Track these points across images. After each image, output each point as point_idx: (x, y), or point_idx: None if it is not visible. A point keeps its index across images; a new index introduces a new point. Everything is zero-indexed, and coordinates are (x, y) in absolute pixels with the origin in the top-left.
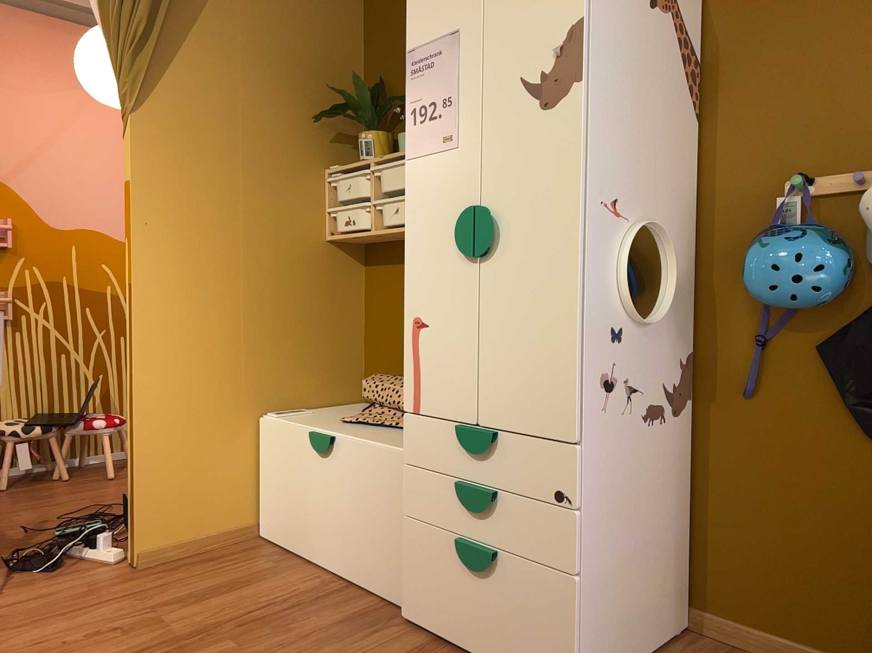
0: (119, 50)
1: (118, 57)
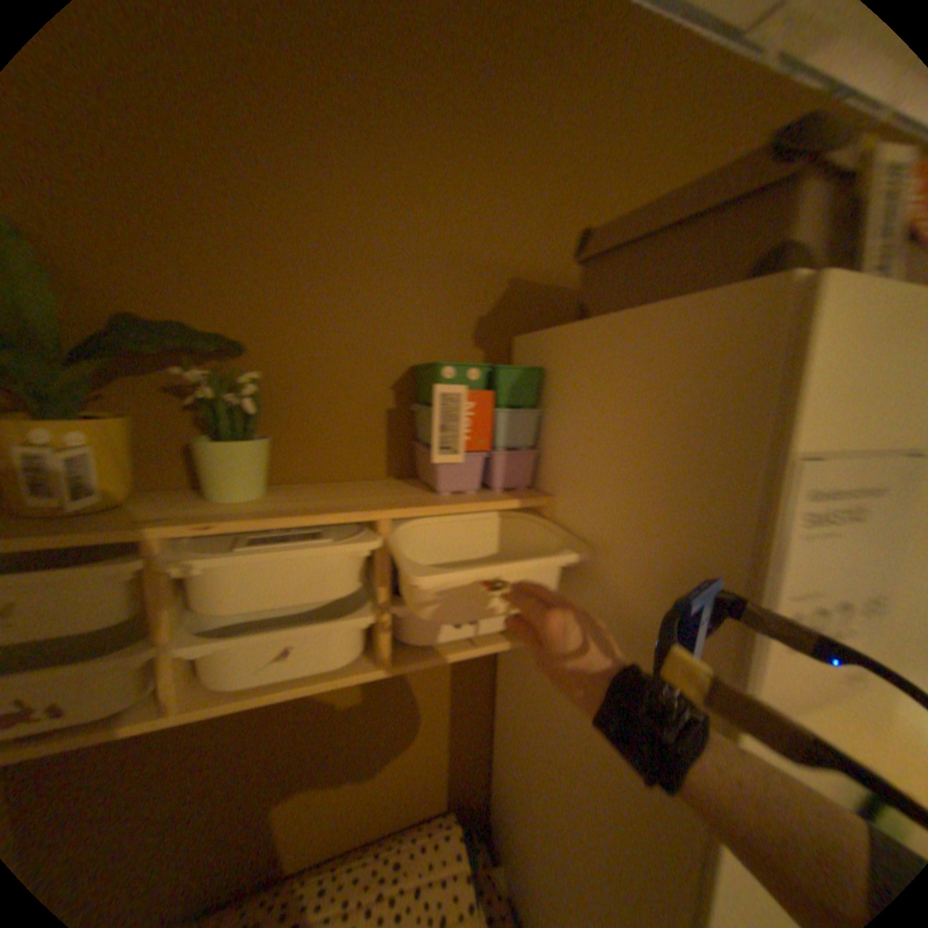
0: None
1: None
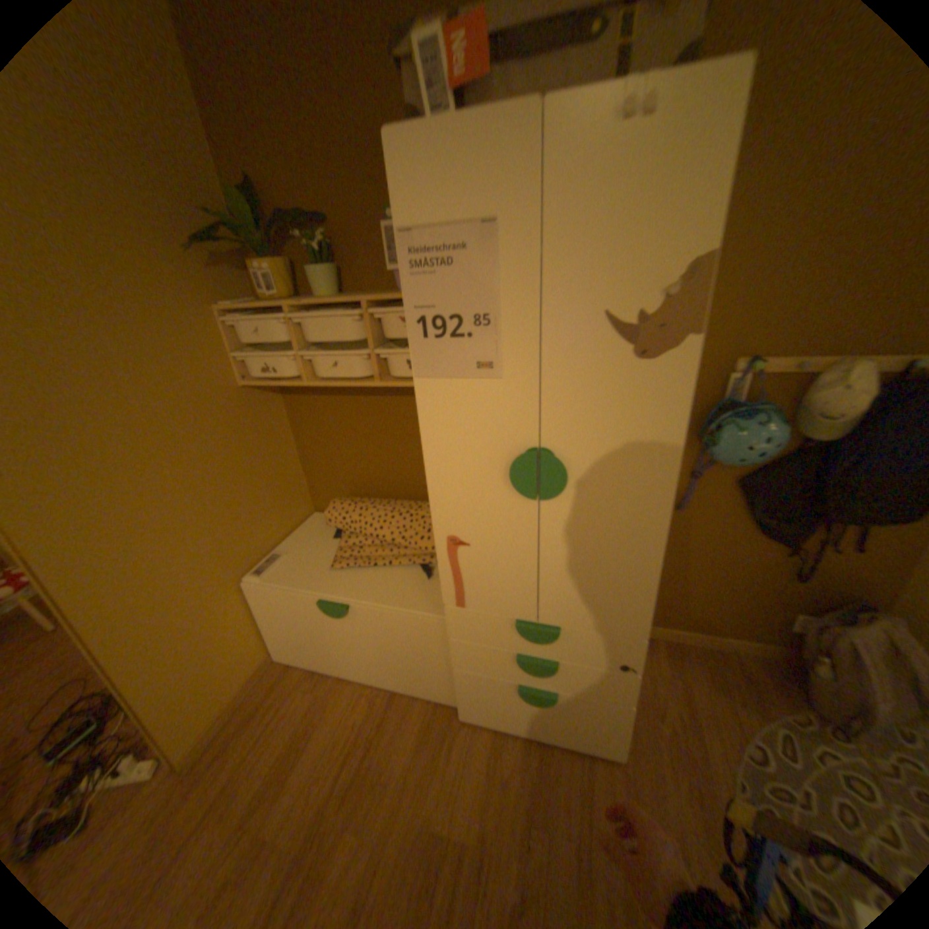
0: None
1: None
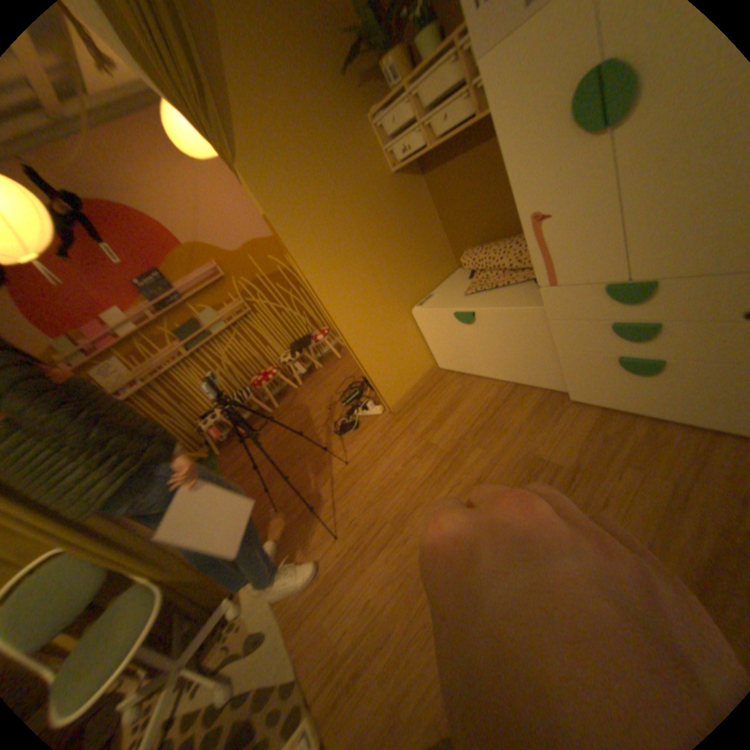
0: (191, 114)
1: (194, 120)
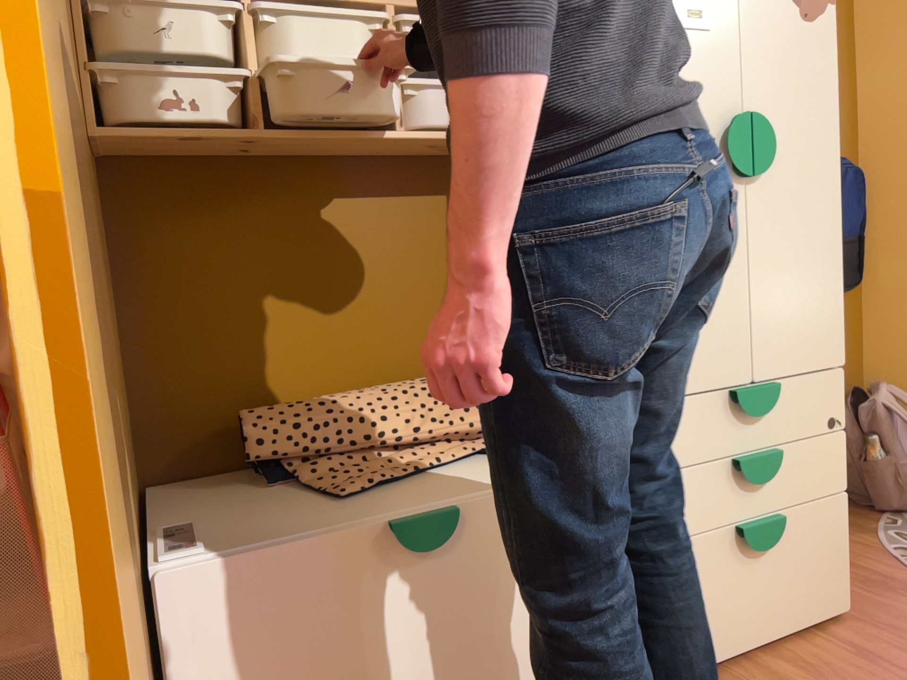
0: None
1: None
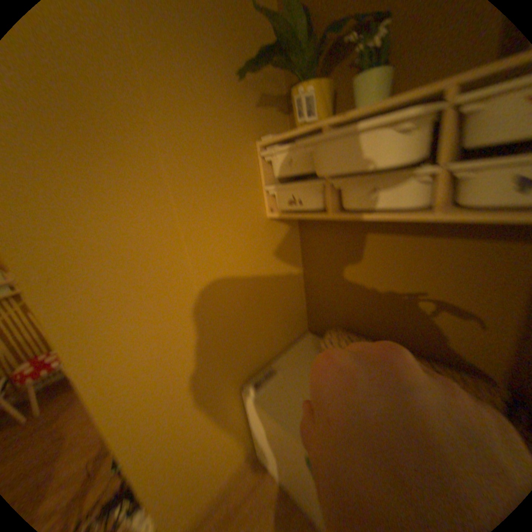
0: None
1: None
